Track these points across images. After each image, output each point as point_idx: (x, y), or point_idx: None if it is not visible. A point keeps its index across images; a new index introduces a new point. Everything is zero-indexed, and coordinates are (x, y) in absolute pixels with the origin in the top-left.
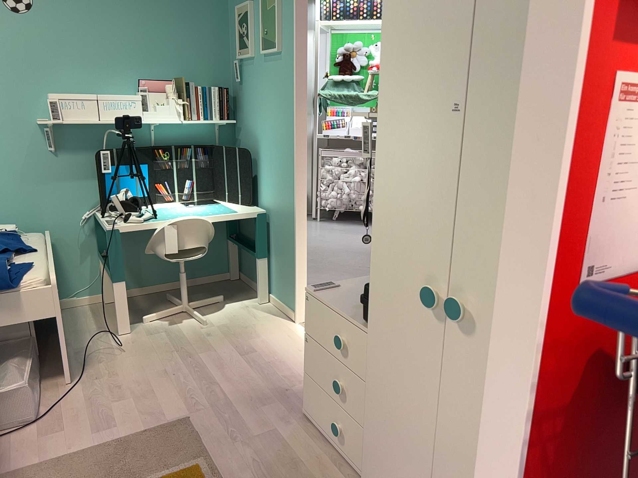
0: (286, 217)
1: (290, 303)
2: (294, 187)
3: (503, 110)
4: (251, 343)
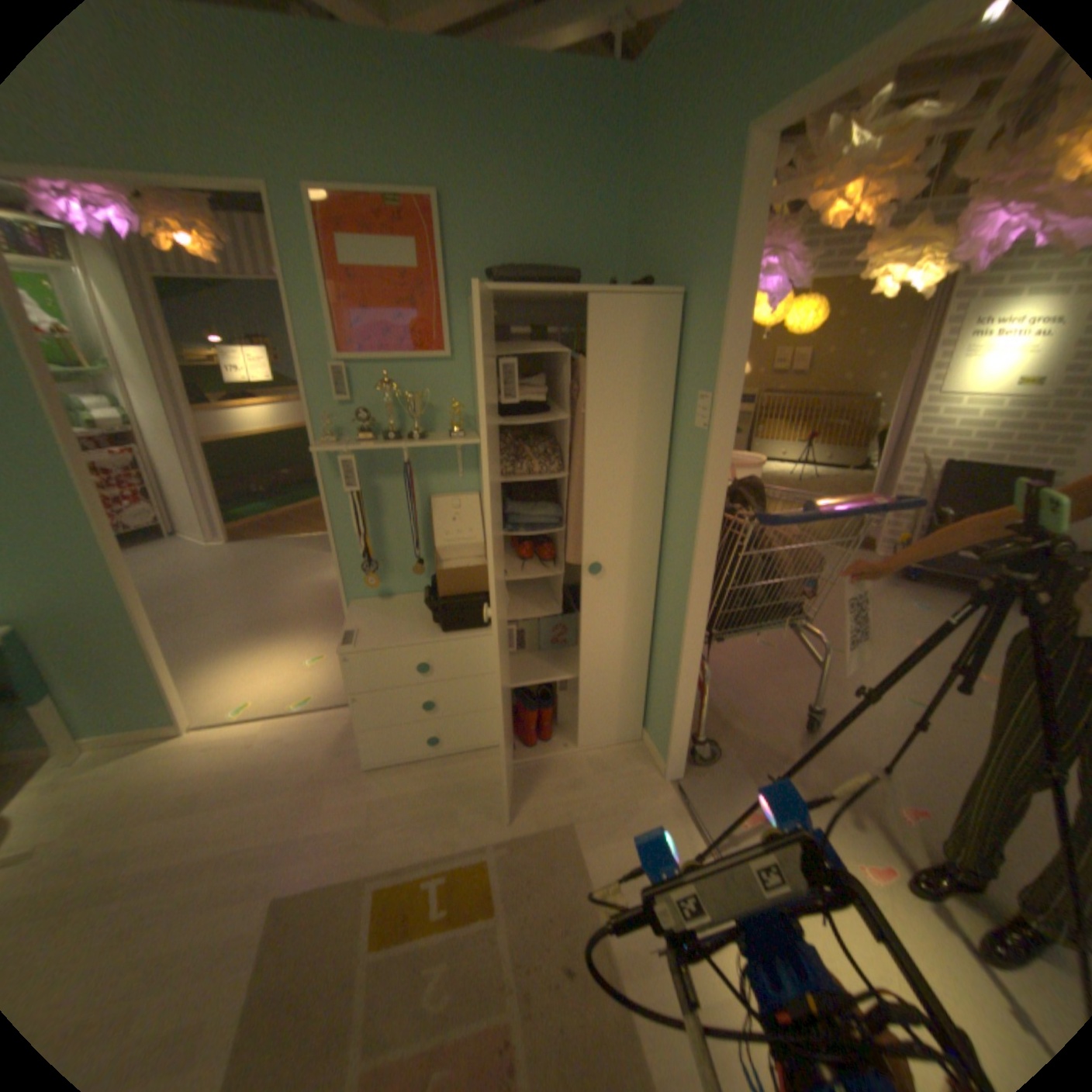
0: (92, 614)
1: (151, 720)
2: (102, 566)
3: (610, 450)
4: (169, 796)
